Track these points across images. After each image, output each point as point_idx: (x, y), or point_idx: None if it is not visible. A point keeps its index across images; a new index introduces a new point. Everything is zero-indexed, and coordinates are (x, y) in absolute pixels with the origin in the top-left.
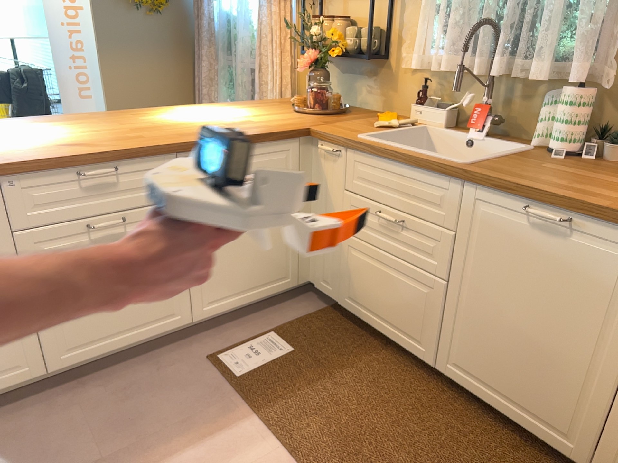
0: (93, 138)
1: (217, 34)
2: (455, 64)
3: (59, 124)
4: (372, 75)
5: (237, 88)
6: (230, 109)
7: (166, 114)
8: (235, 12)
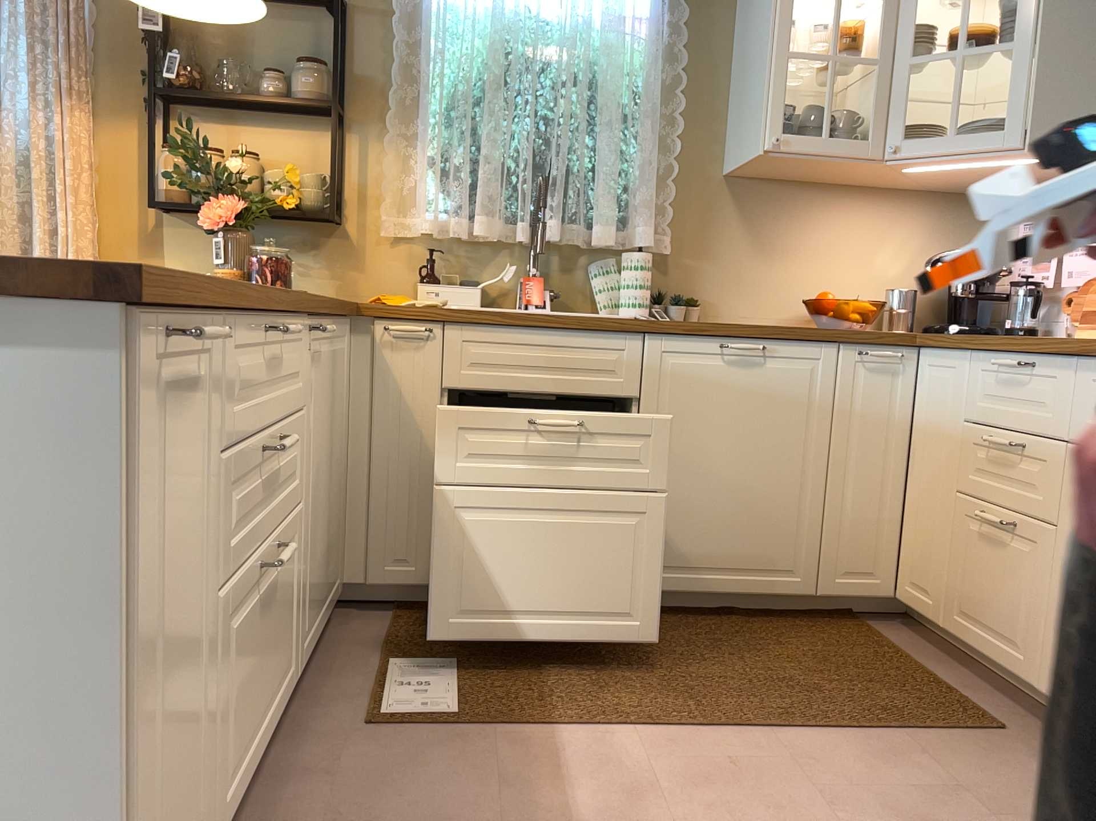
0: None
1: None
2: (495, 226)
3: None
4: (312, 247)
5: None
6: None
7: None
8: None
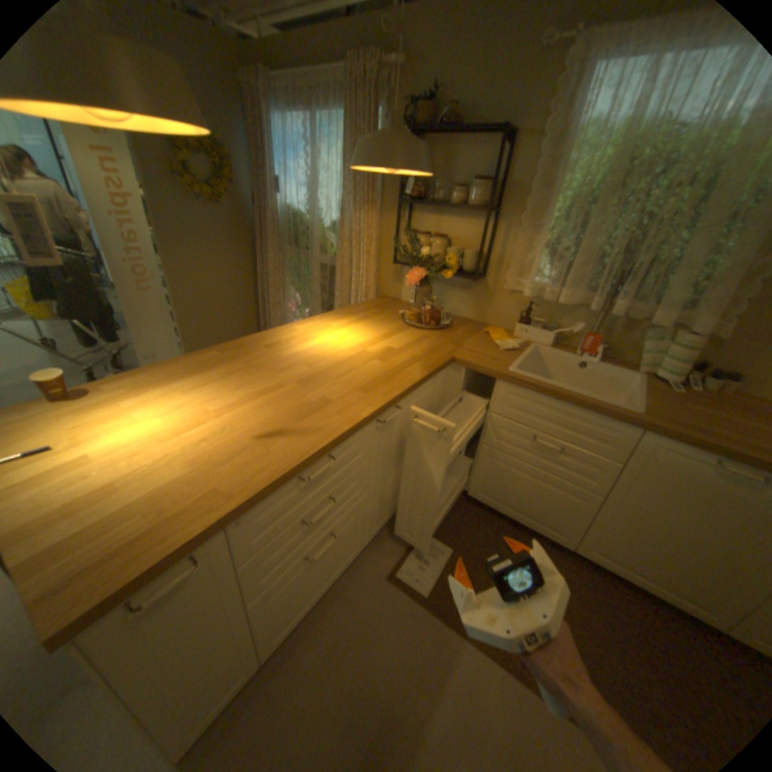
0: (278, 412)
1: (280, 225)
2: (575, 298)
3: (202, 378)
4: (466, 288)
5: (309, 282)
6: (348, 325)
7: (299, 342)
8: (302, 207)
